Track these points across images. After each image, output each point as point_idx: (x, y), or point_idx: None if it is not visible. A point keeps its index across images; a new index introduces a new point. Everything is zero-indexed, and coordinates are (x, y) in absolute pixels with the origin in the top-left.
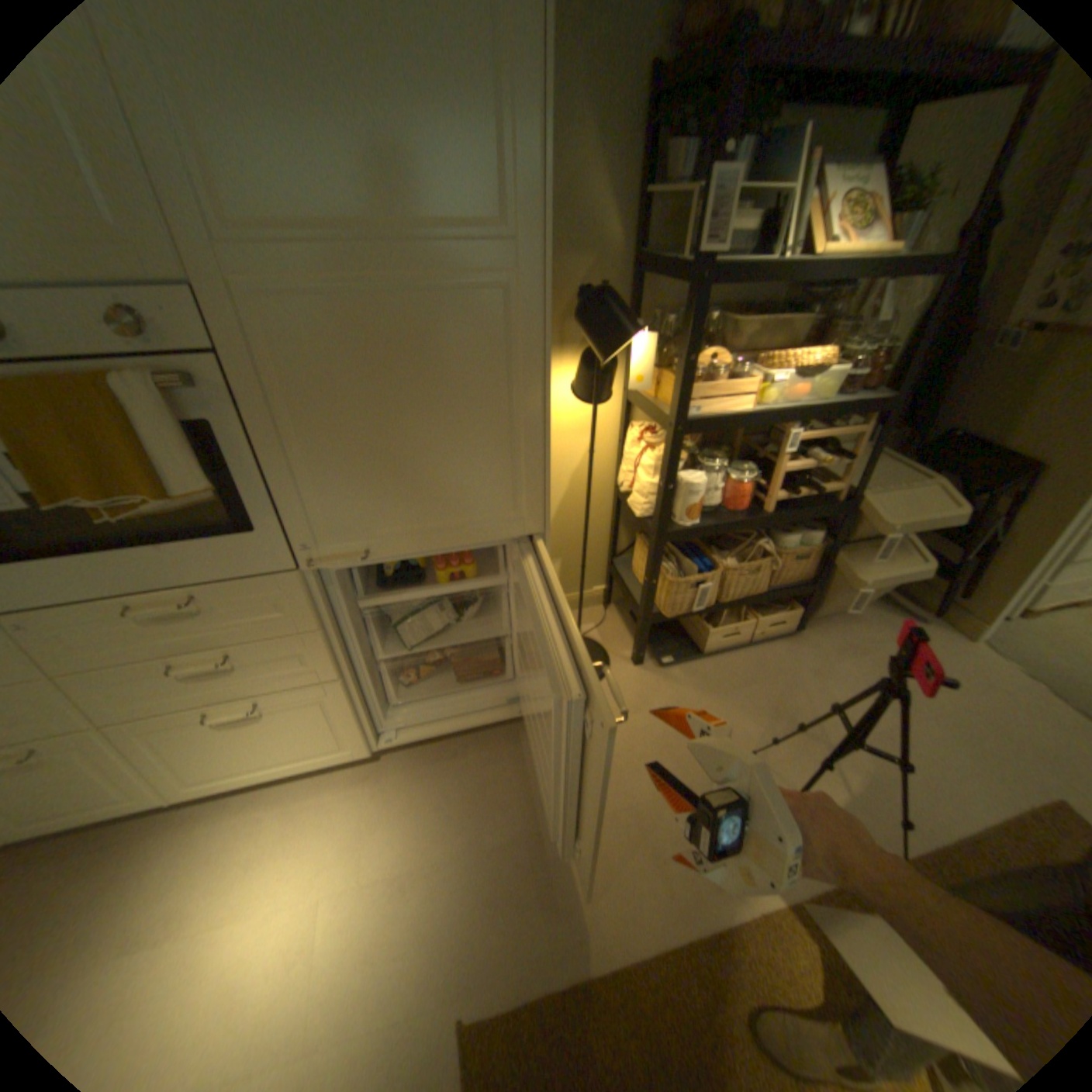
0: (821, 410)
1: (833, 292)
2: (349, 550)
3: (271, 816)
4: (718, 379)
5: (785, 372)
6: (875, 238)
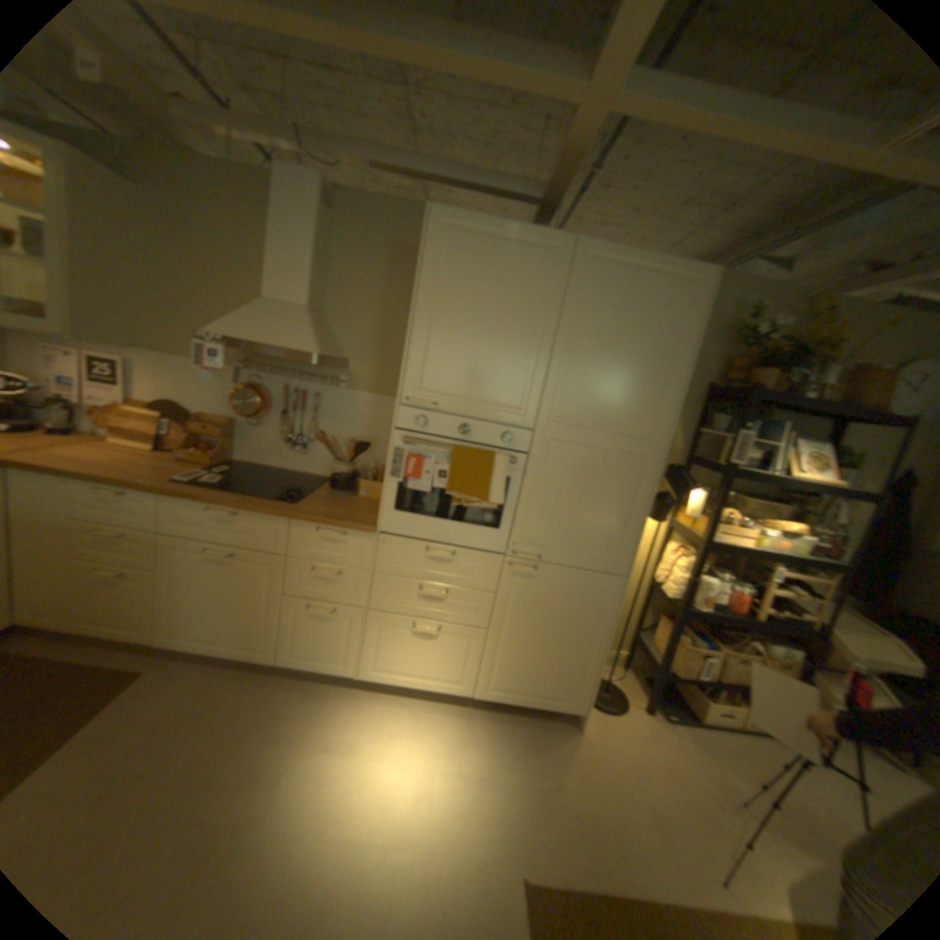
0: (798, 561)
1: (805, 499)
2: (531, 553)
3: (404, 715)
4: (732, 526)
5: (774, 533)
6: (827, 477)
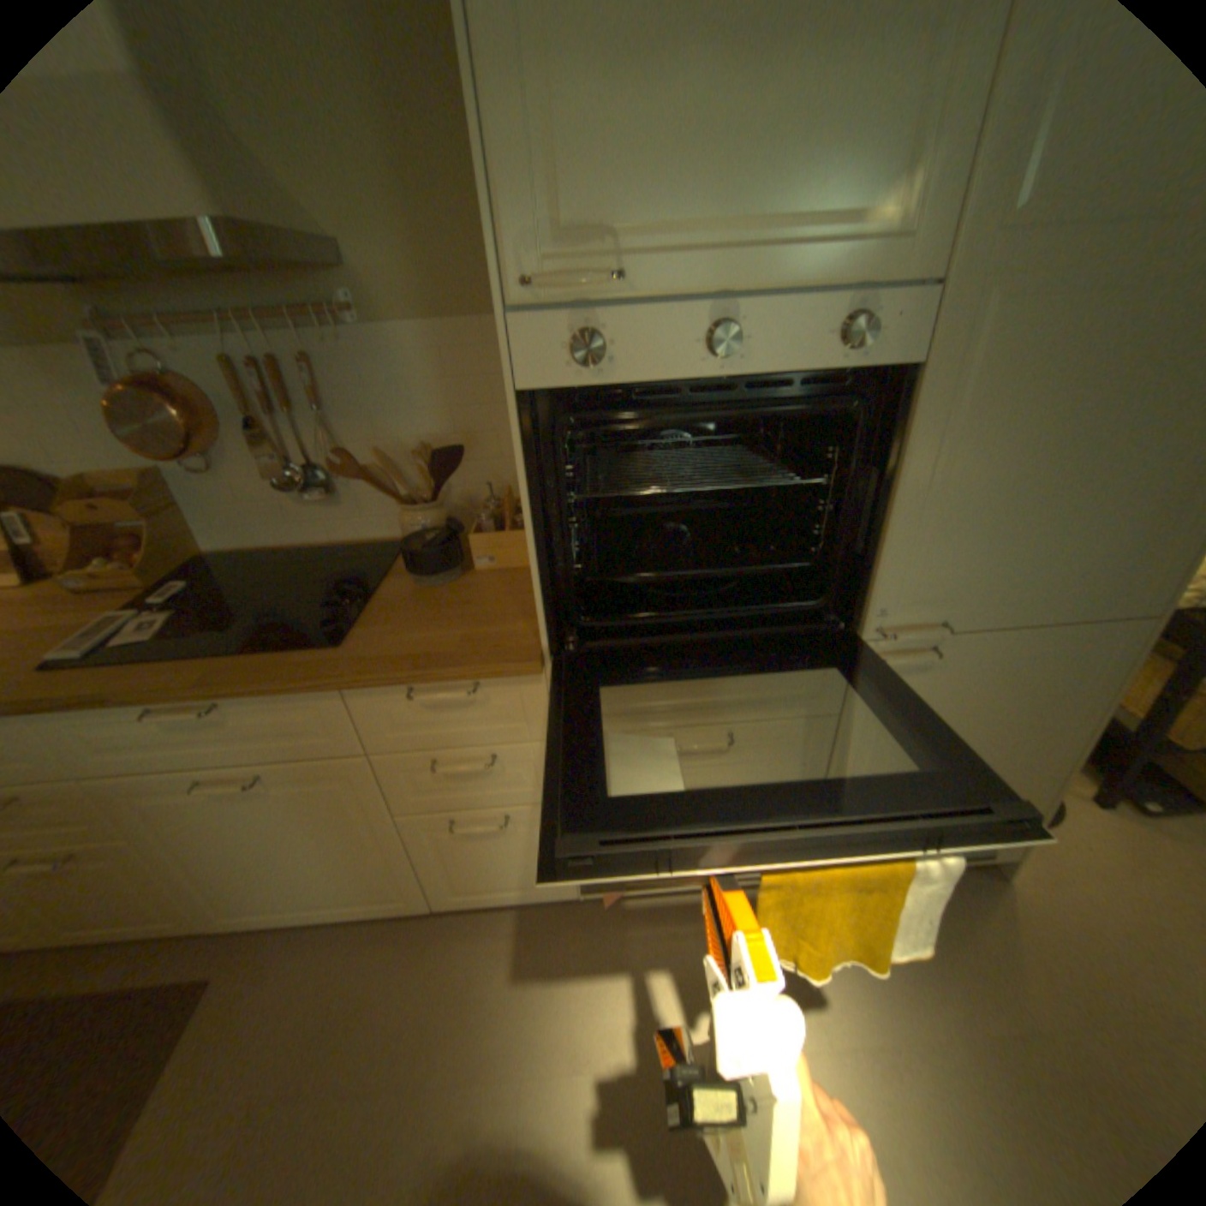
0: None
1: None
2: (929, 620)
3: (688, 933)
4: None
5: None
6: None
